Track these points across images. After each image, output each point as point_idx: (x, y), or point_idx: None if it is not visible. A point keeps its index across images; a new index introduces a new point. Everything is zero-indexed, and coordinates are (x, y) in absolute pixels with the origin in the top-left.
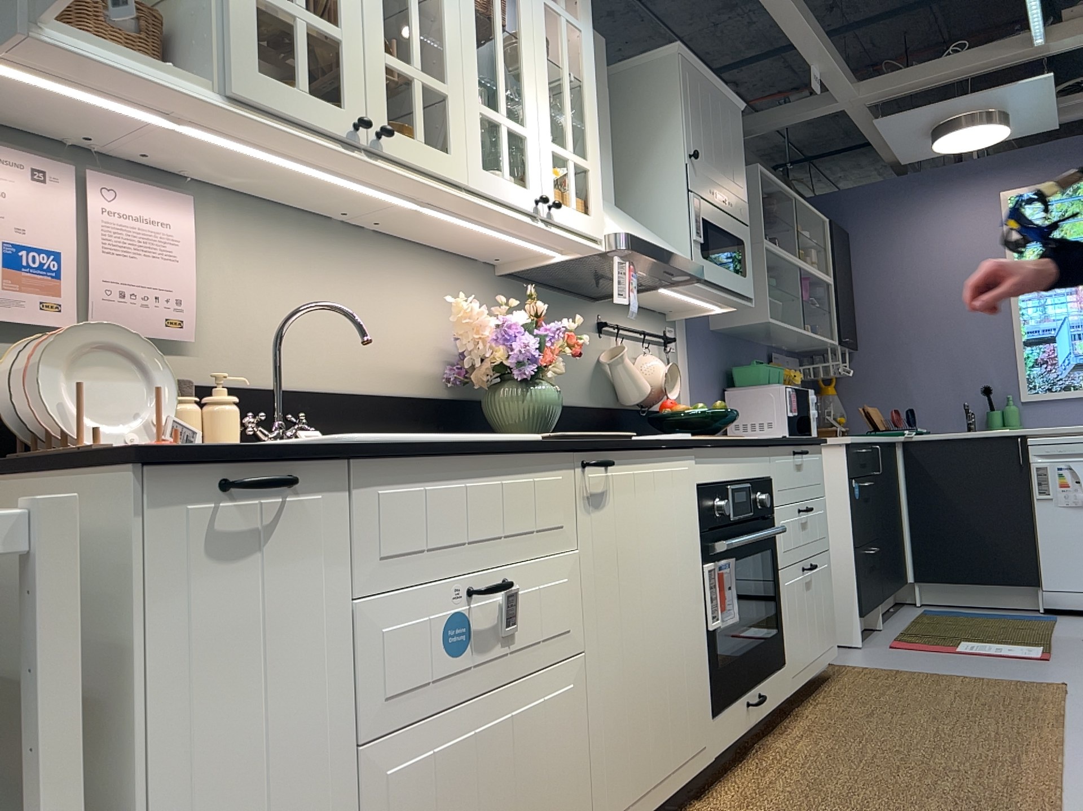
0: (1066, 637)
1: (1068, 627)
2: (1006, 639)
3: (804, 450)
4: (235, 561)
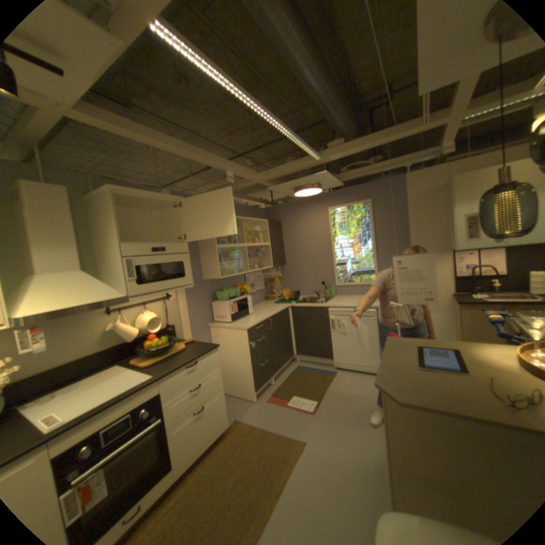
0: (330, 393)
1: (336, 383)
2: (309, 396)
3: (197, 361)
4: None
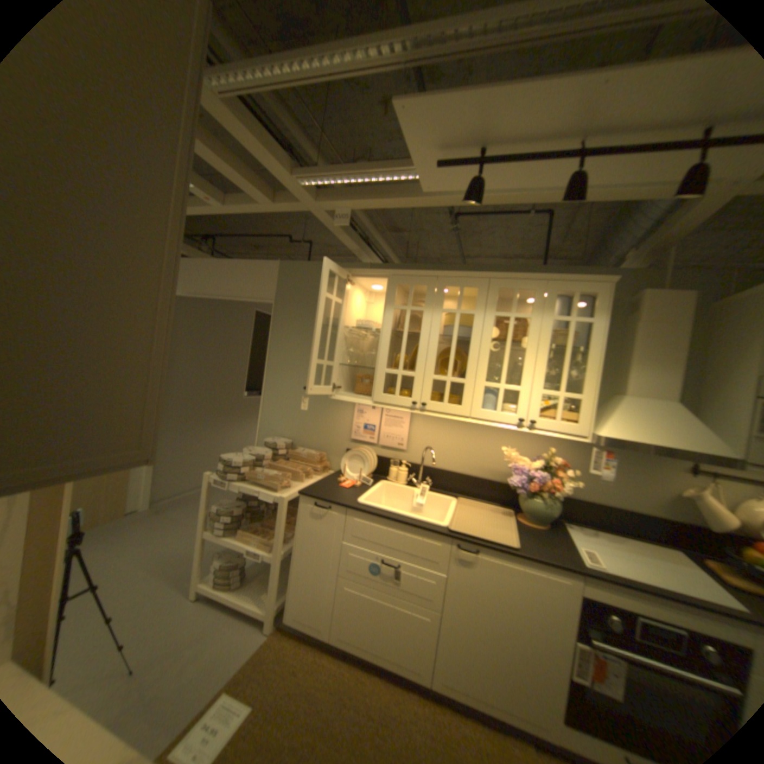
0: None
1: None
2: None
3: None
4: (316, 520)
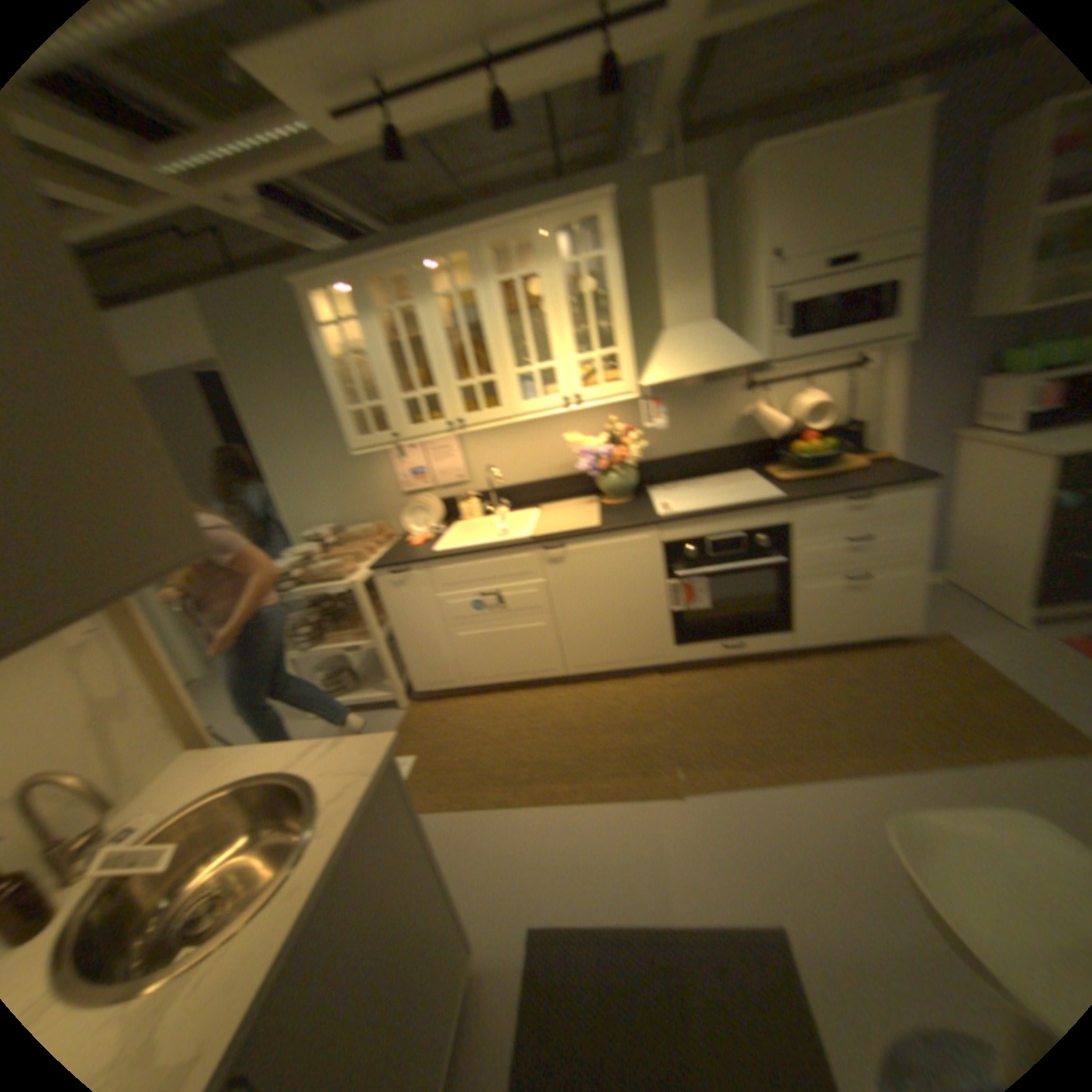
0: None
1: None
2: None
3: (873, 493)
4: (397, 587)
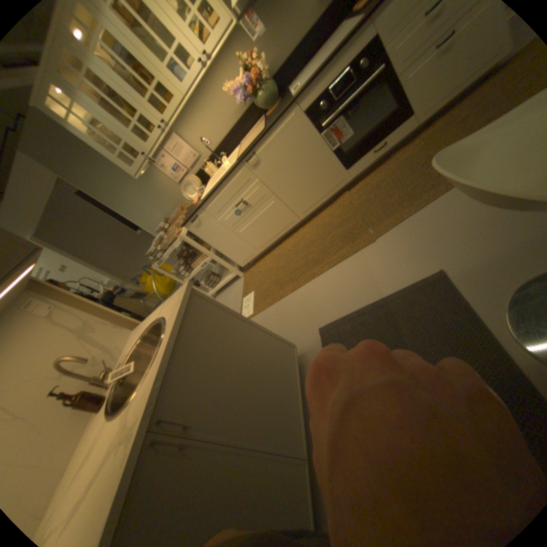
0: None
1: None
2: None
3: None
4: (201, 226)
